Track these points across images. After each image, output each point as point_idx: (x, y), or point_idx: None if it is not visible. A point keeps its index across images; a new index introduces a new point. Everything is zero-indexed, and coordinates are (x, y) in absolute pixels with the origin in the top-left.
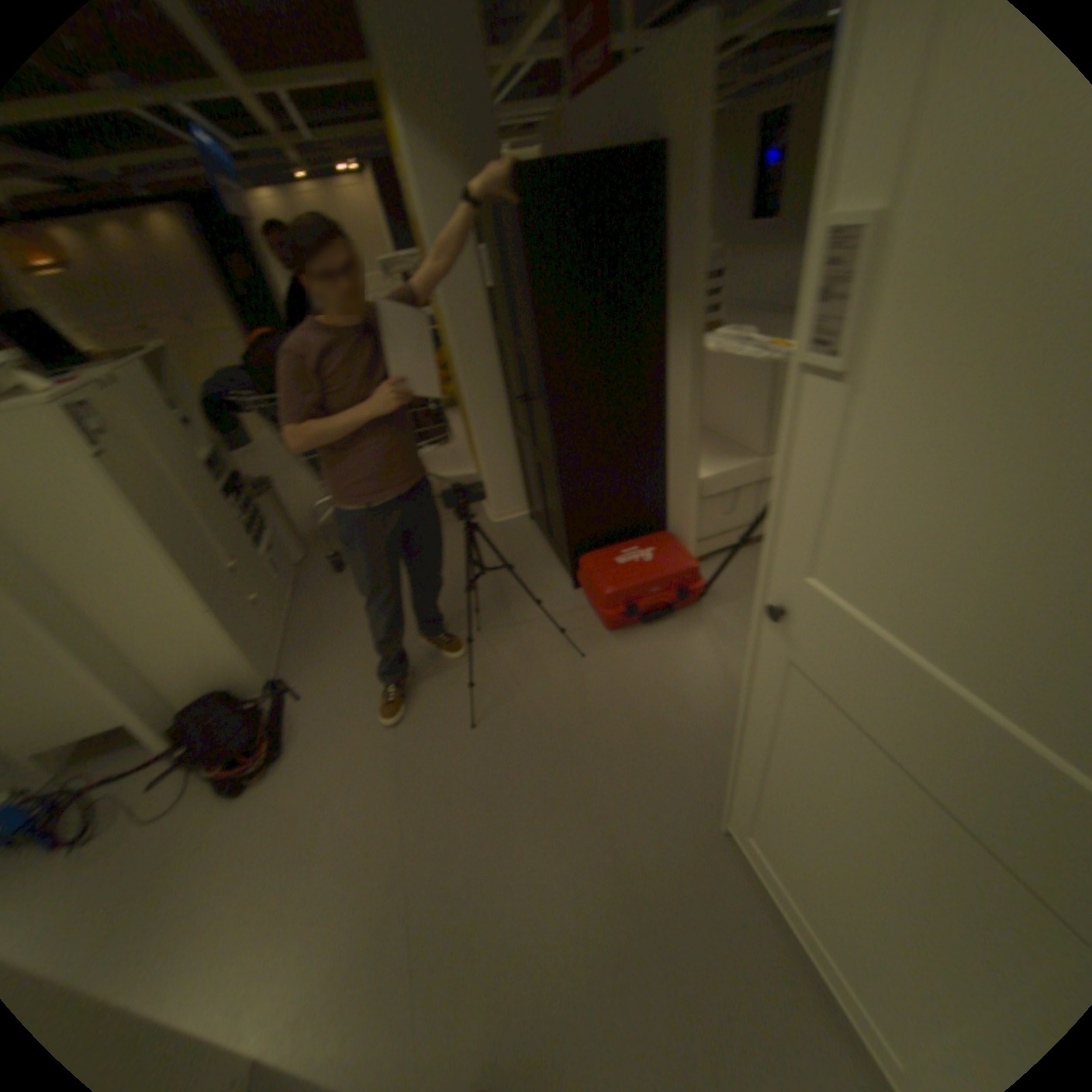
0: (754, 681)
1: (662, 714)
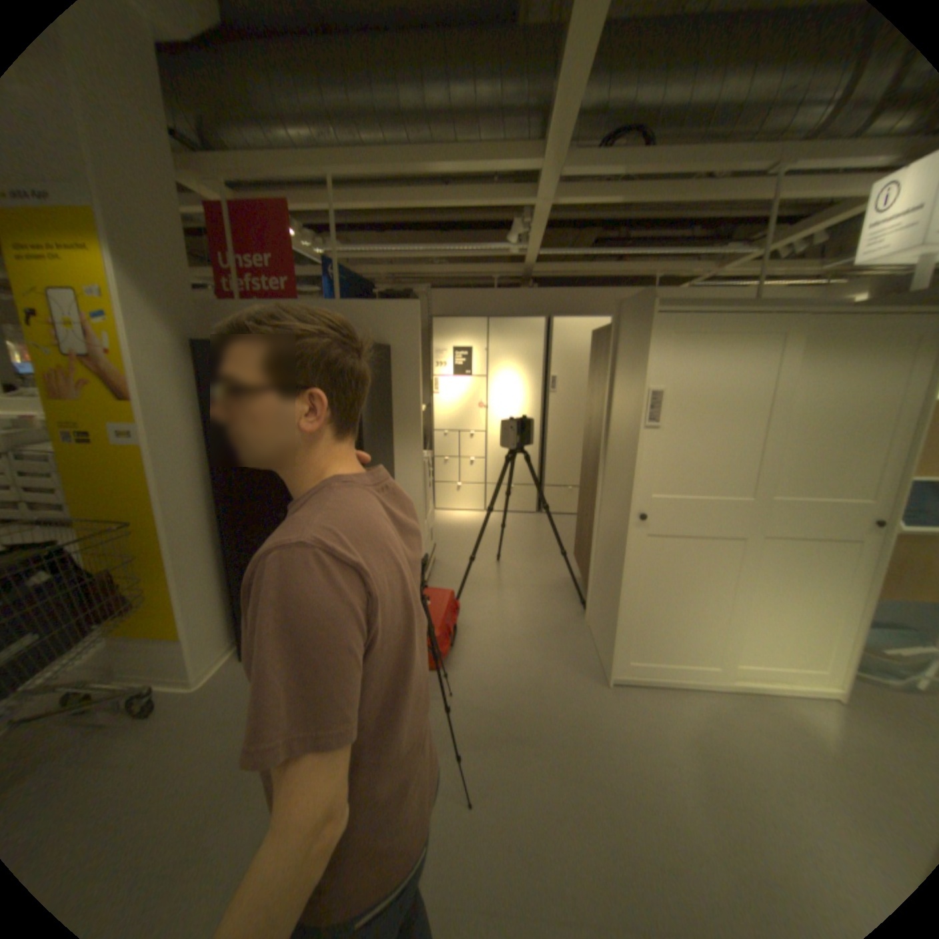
0: (630, 562)
1: (525, 678)
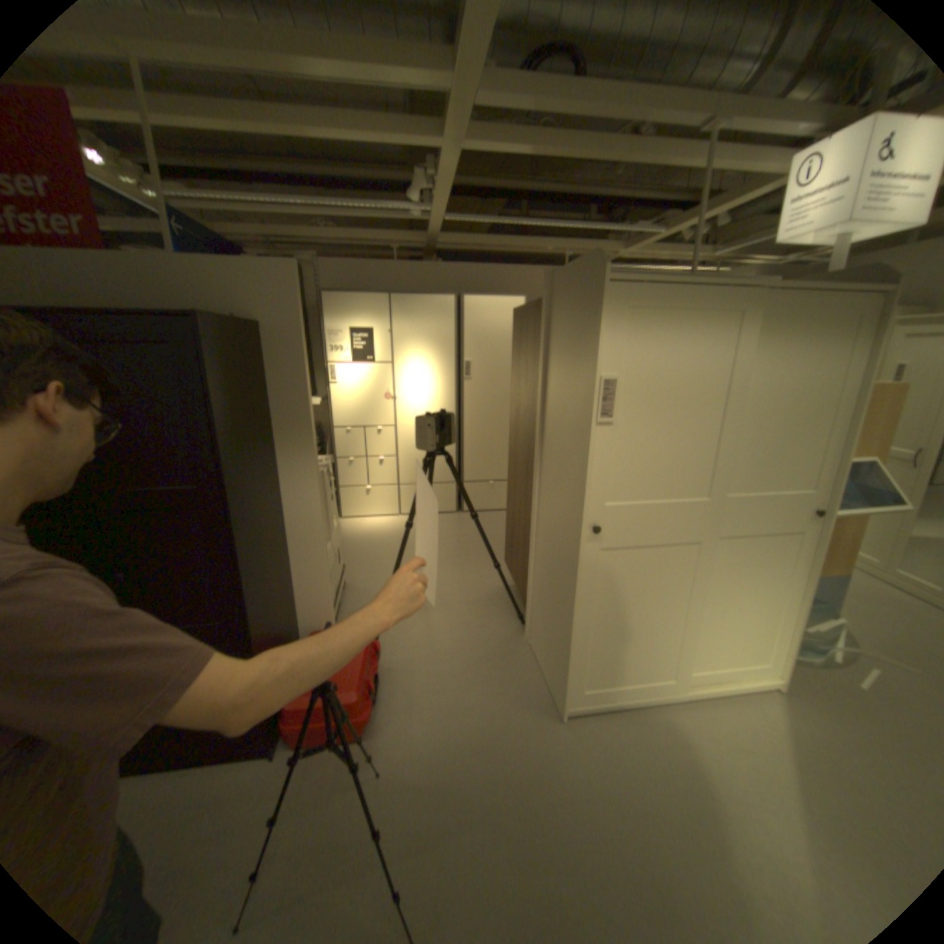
0: (582, 582)
1: (467, 729)
